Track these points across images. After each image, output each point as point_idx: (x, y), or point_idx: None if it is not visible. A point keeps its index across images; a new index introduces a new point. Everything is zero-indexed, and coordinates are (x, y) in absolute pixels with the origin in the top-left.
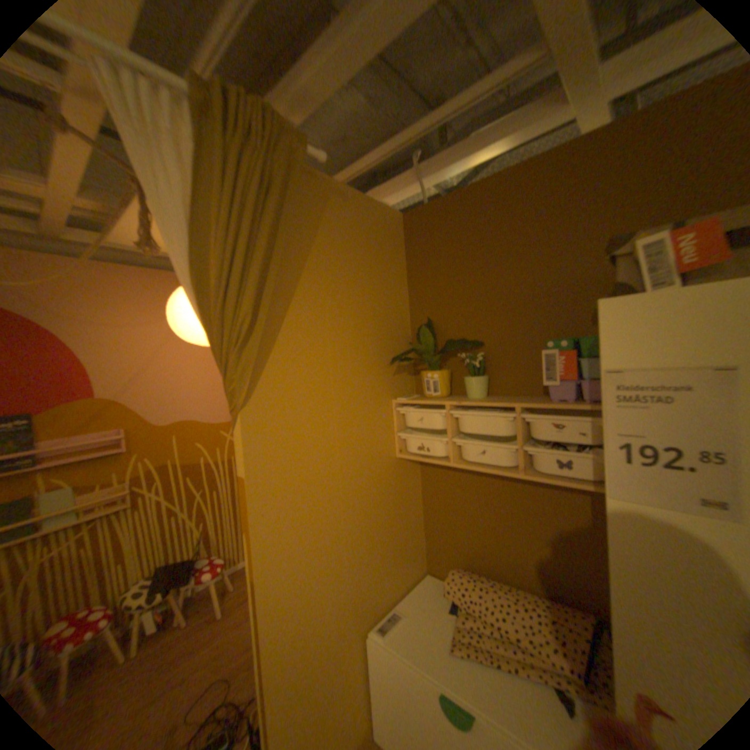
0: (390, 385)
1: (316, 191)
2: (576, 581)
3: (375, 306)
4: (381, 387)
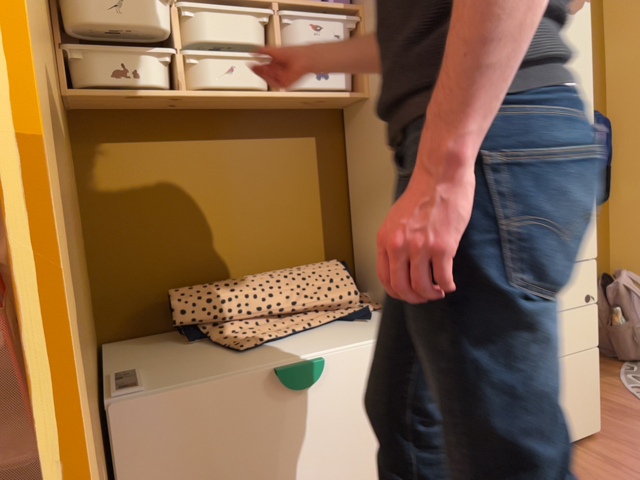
0: None
1: None
2: (310, 238)
3: None
4: None
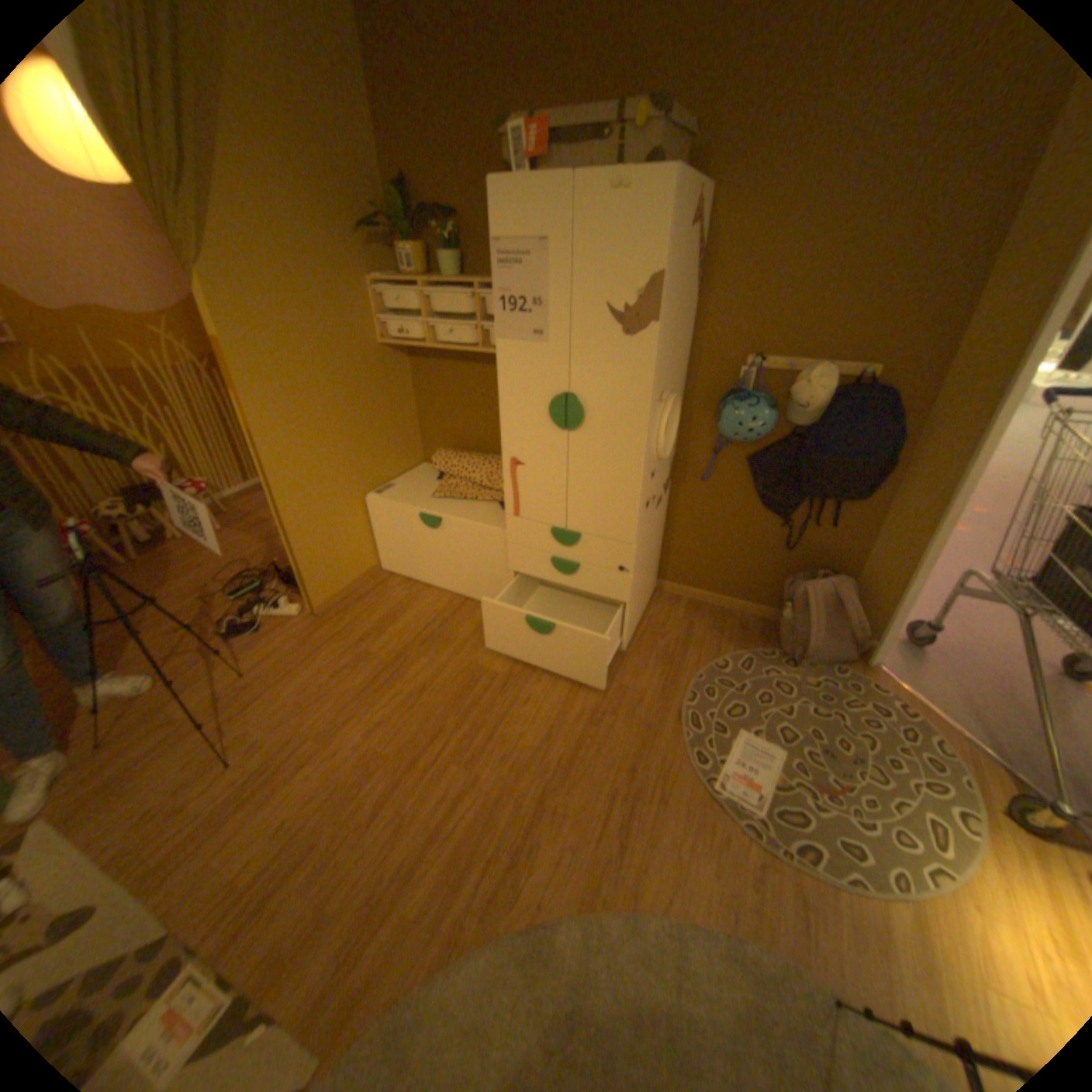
0: (360, 260)
1: None
2: None
3: (326, 147)
4: (349, 260)
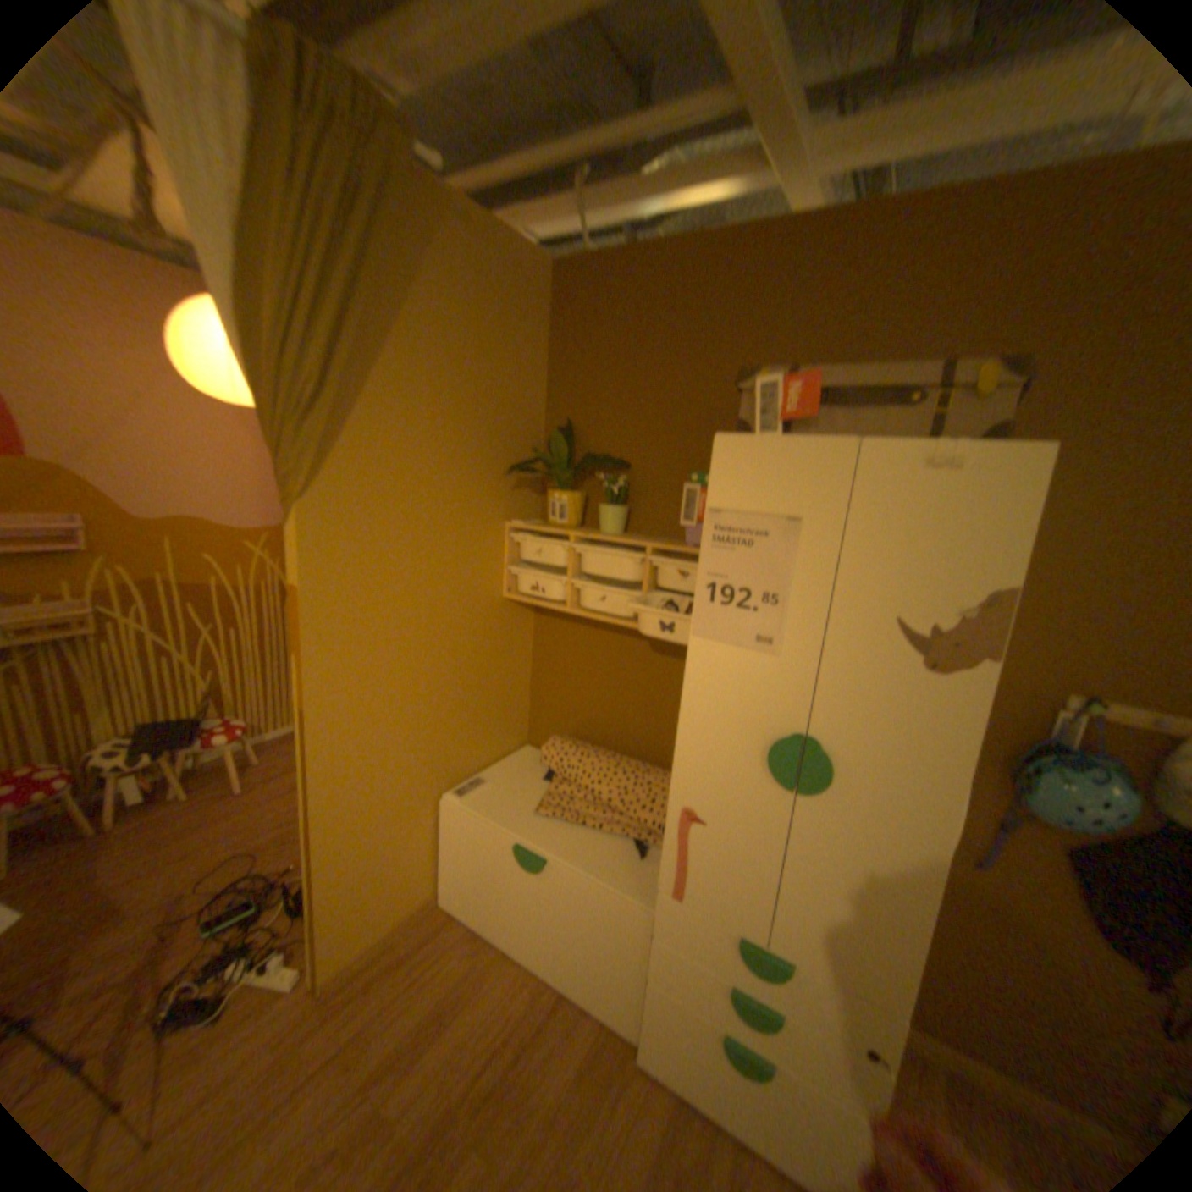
0: (505, 504)
1: (425, 204)
2: None
3: (496, 391)
4: (492, 504)
